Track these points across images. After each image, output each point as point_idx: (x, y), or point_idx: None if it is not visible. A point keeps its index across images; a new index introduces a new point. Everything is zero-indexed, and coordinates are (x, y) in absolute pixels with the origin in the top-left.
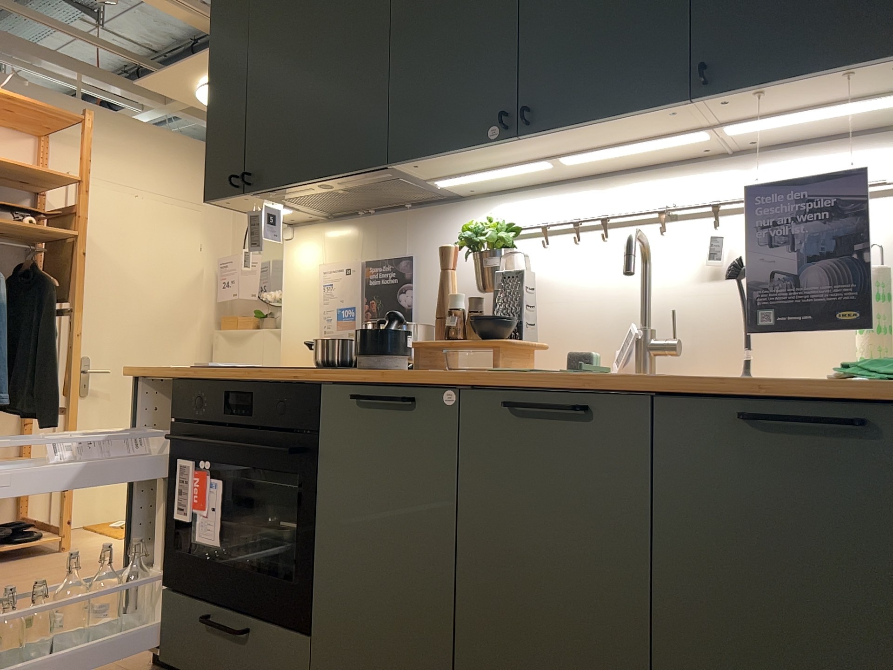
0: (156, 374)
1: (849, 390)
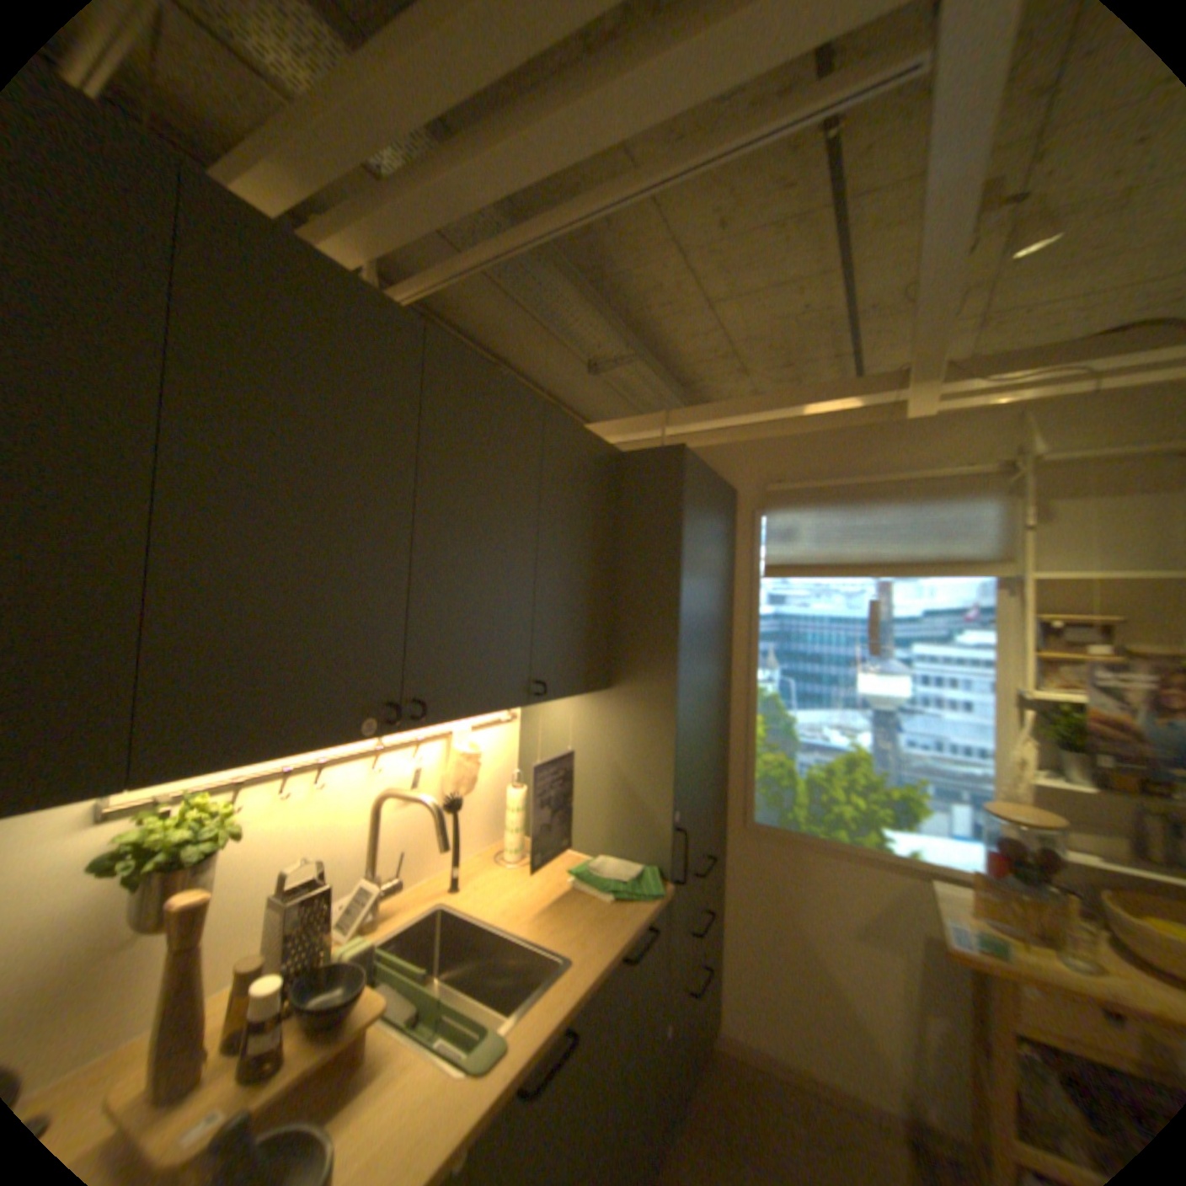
0: None
1: (655, 919)
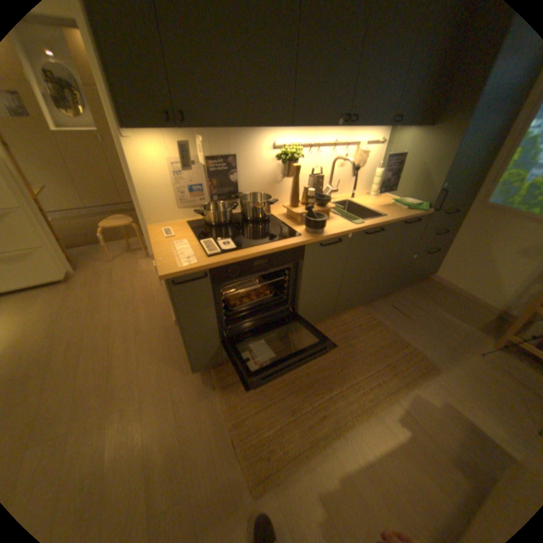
0: (198, 269)
1: (420, 215)
